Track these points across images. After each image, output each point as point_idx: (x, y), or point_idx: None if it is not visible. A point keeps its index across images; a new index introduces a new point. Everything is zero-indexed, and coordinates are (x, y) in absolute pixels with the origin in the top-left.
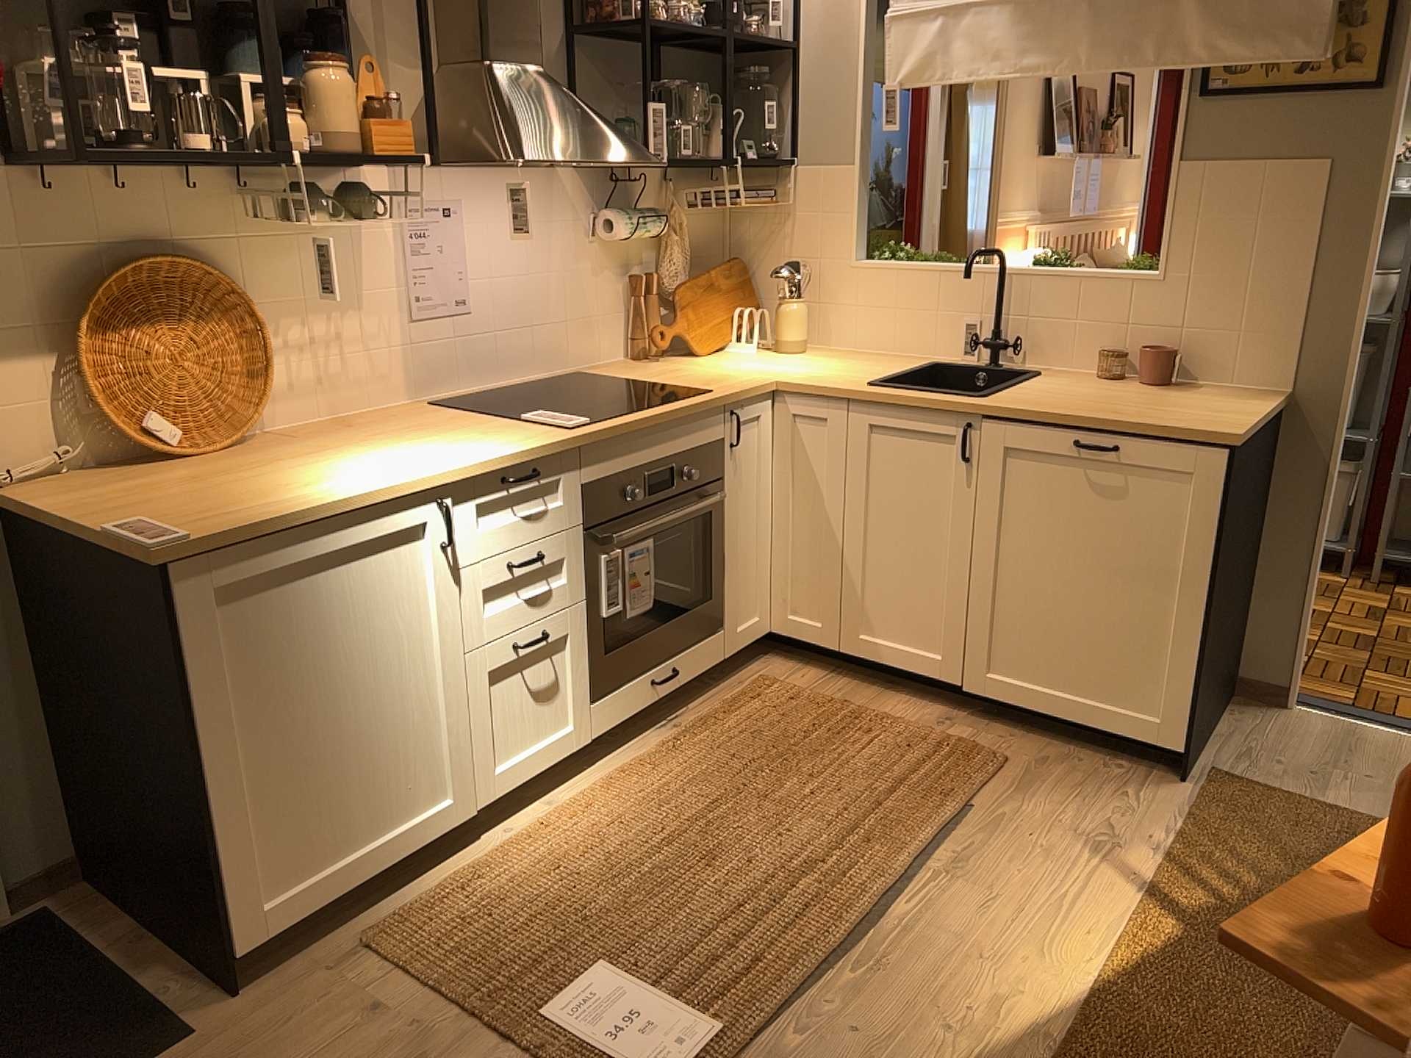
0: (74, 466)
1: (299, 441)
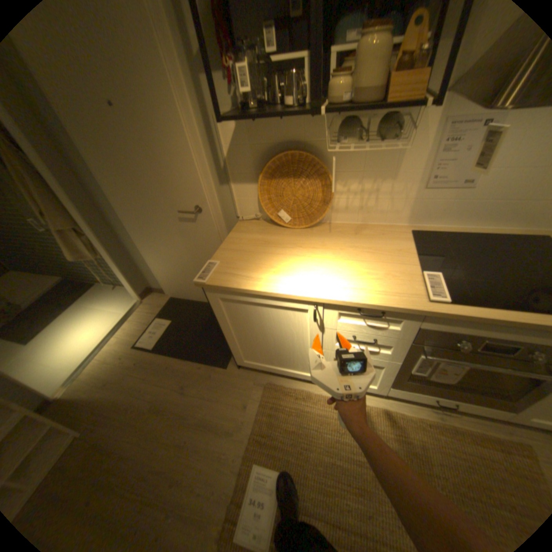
0: (262, 217)
1: (328, 234)
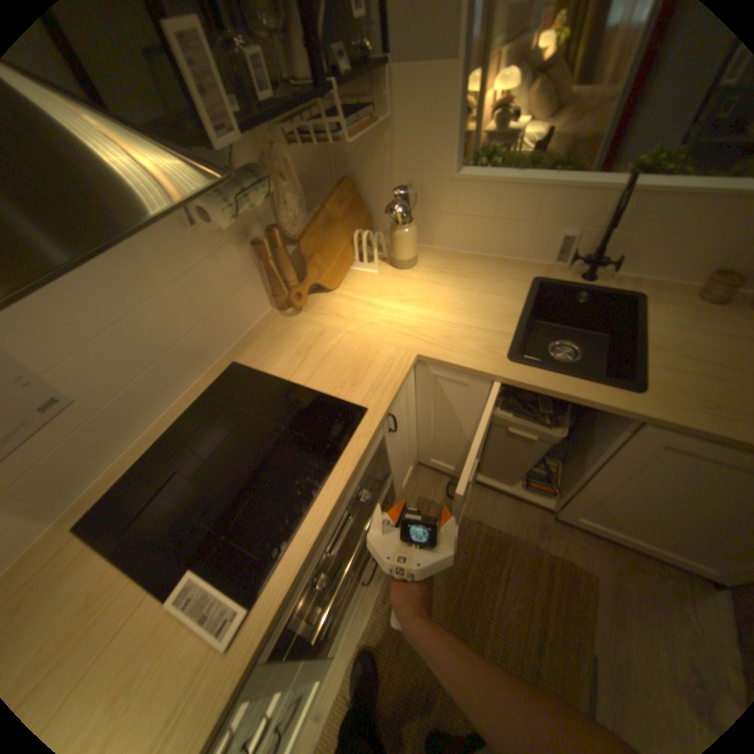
0: None
1: None
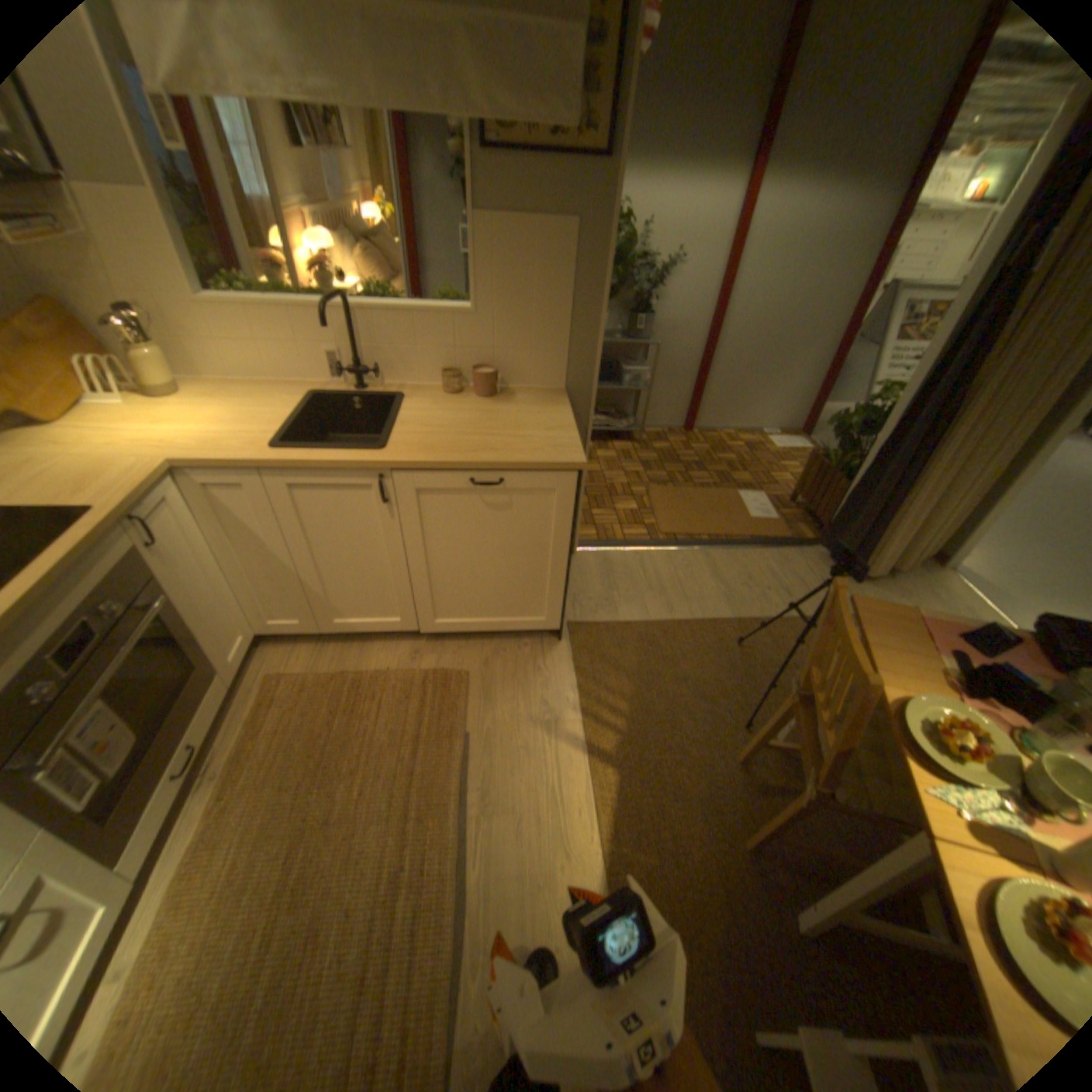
0: None
1: None
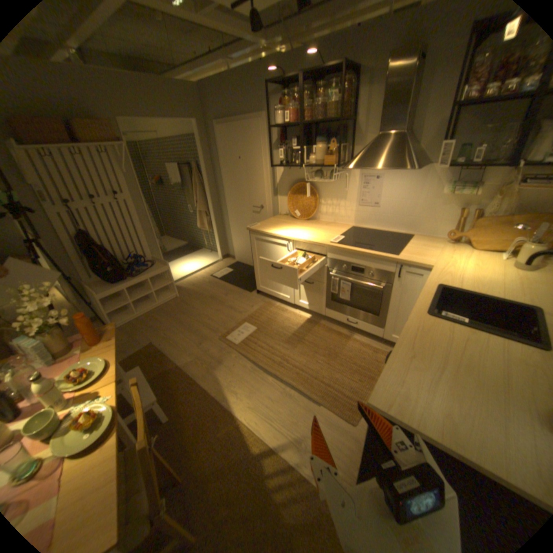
0: (289, 215)
1: (313, 223)
